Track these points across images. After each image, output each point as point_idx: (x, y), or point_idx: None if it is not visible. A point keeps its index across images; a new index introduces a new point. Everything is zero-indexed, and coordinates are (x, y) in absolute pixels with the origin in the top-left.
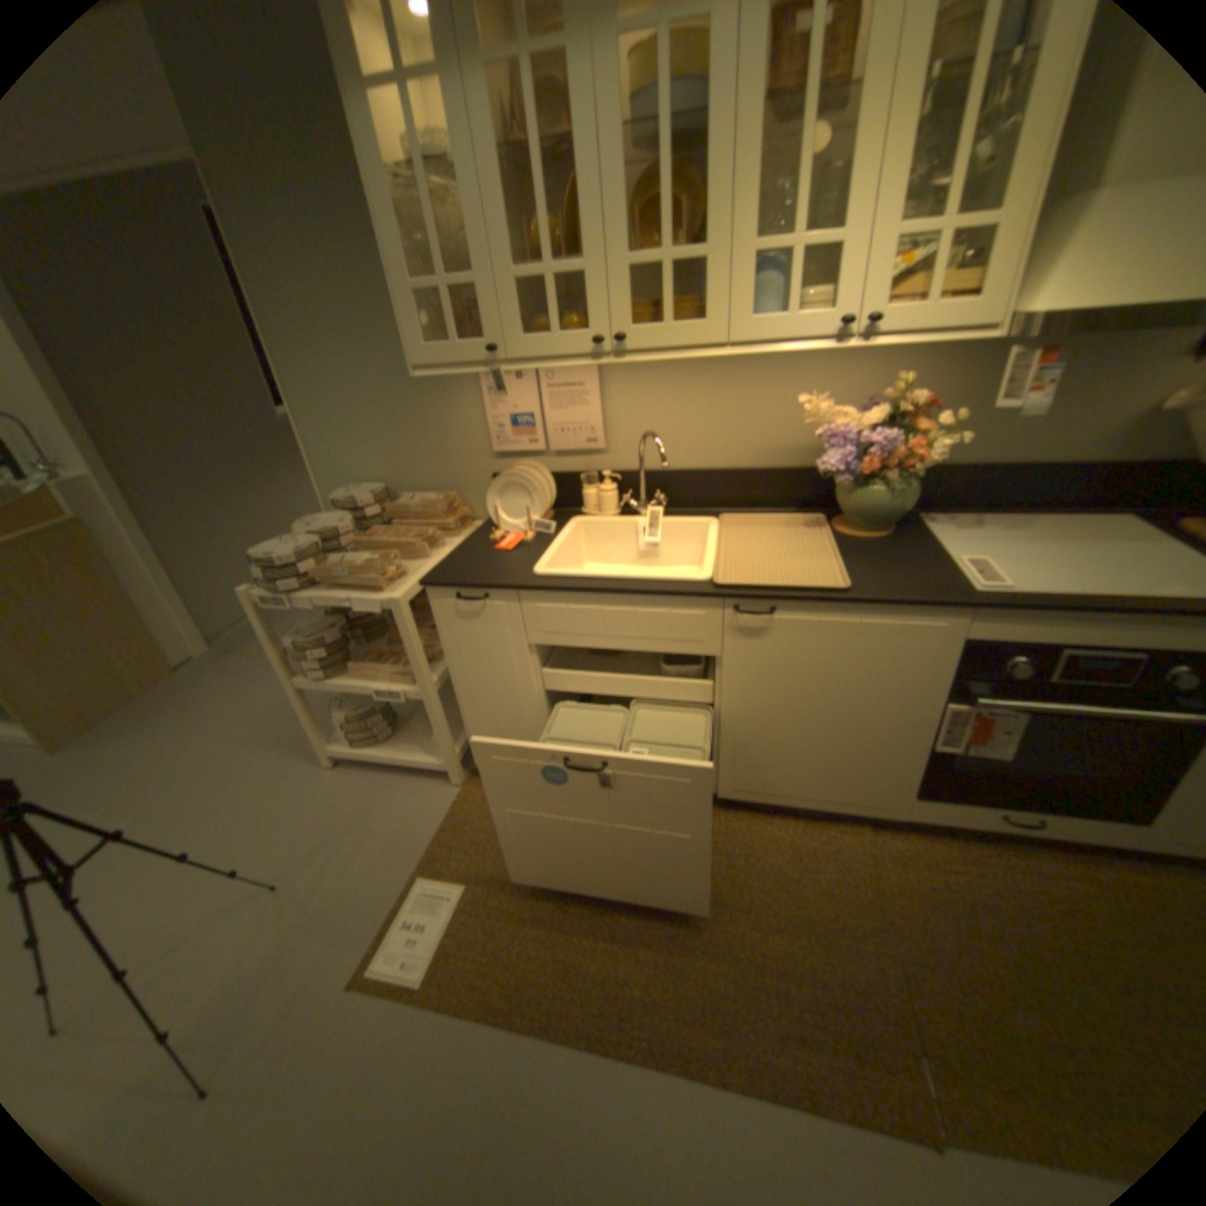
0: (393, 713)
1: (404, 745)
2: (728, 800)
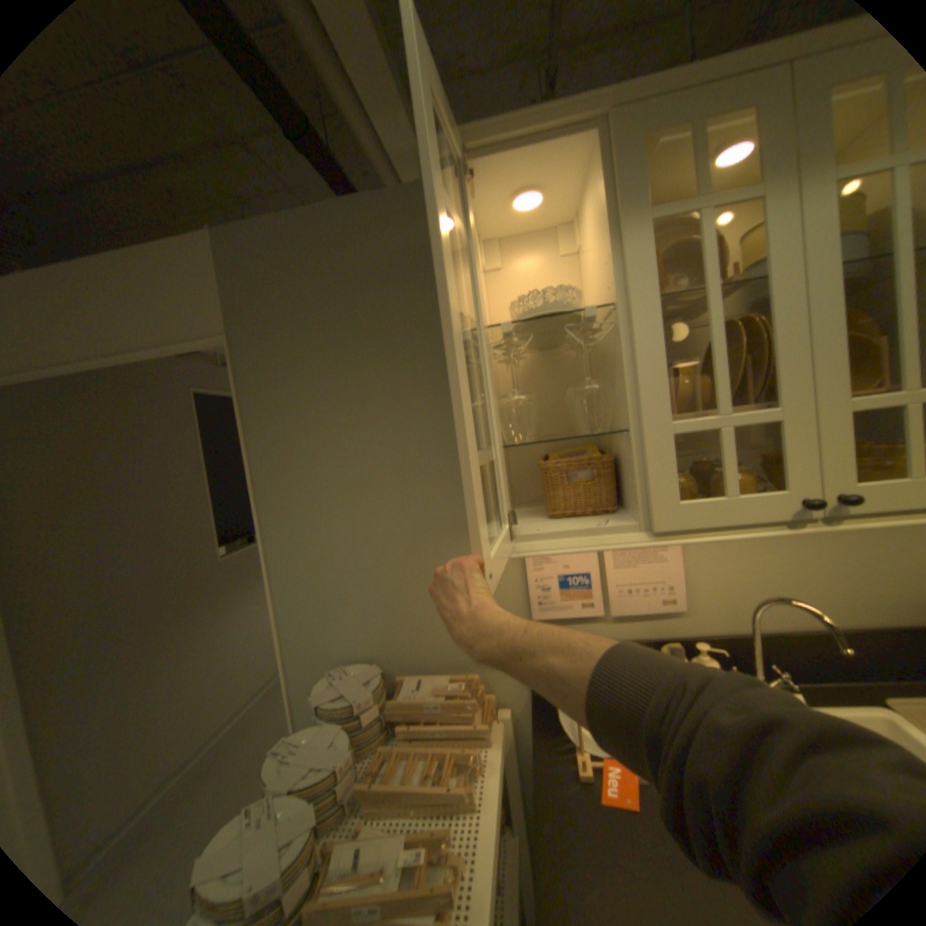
0: None
1: None
2: None
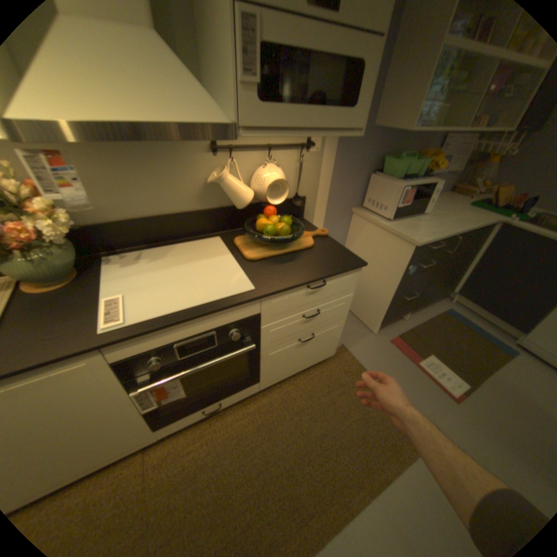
0: None
1: None
2: None
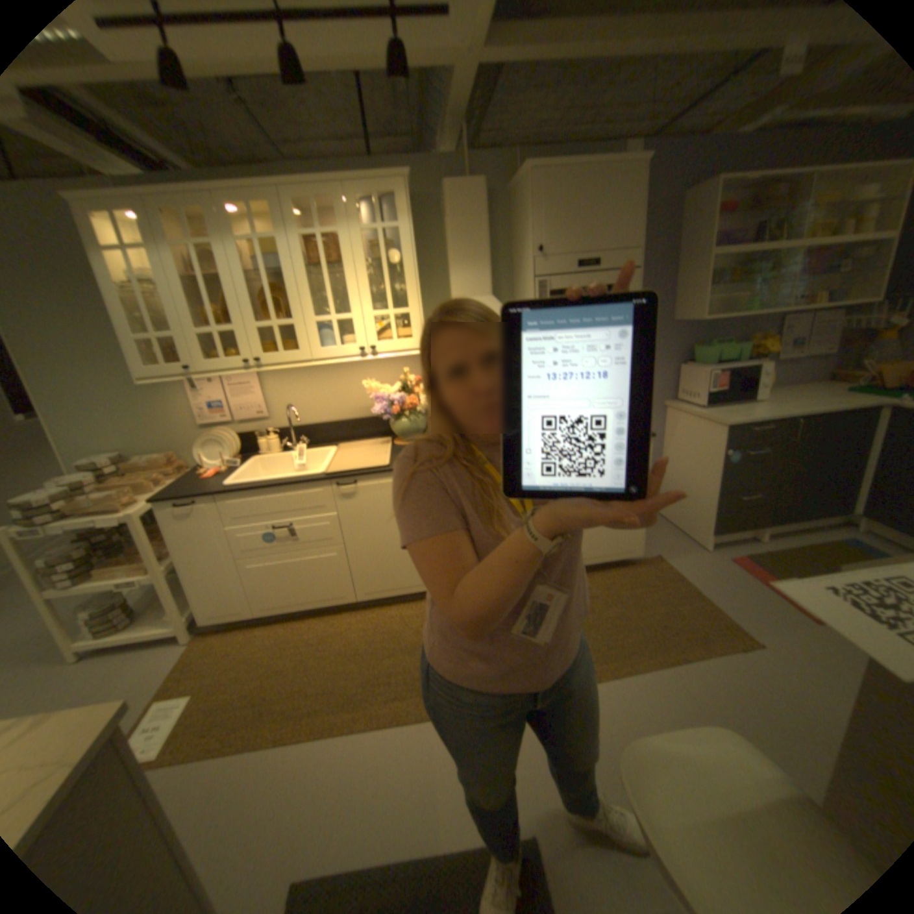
0: (129, 608)
1: (140, 627)
2: (363, 600)
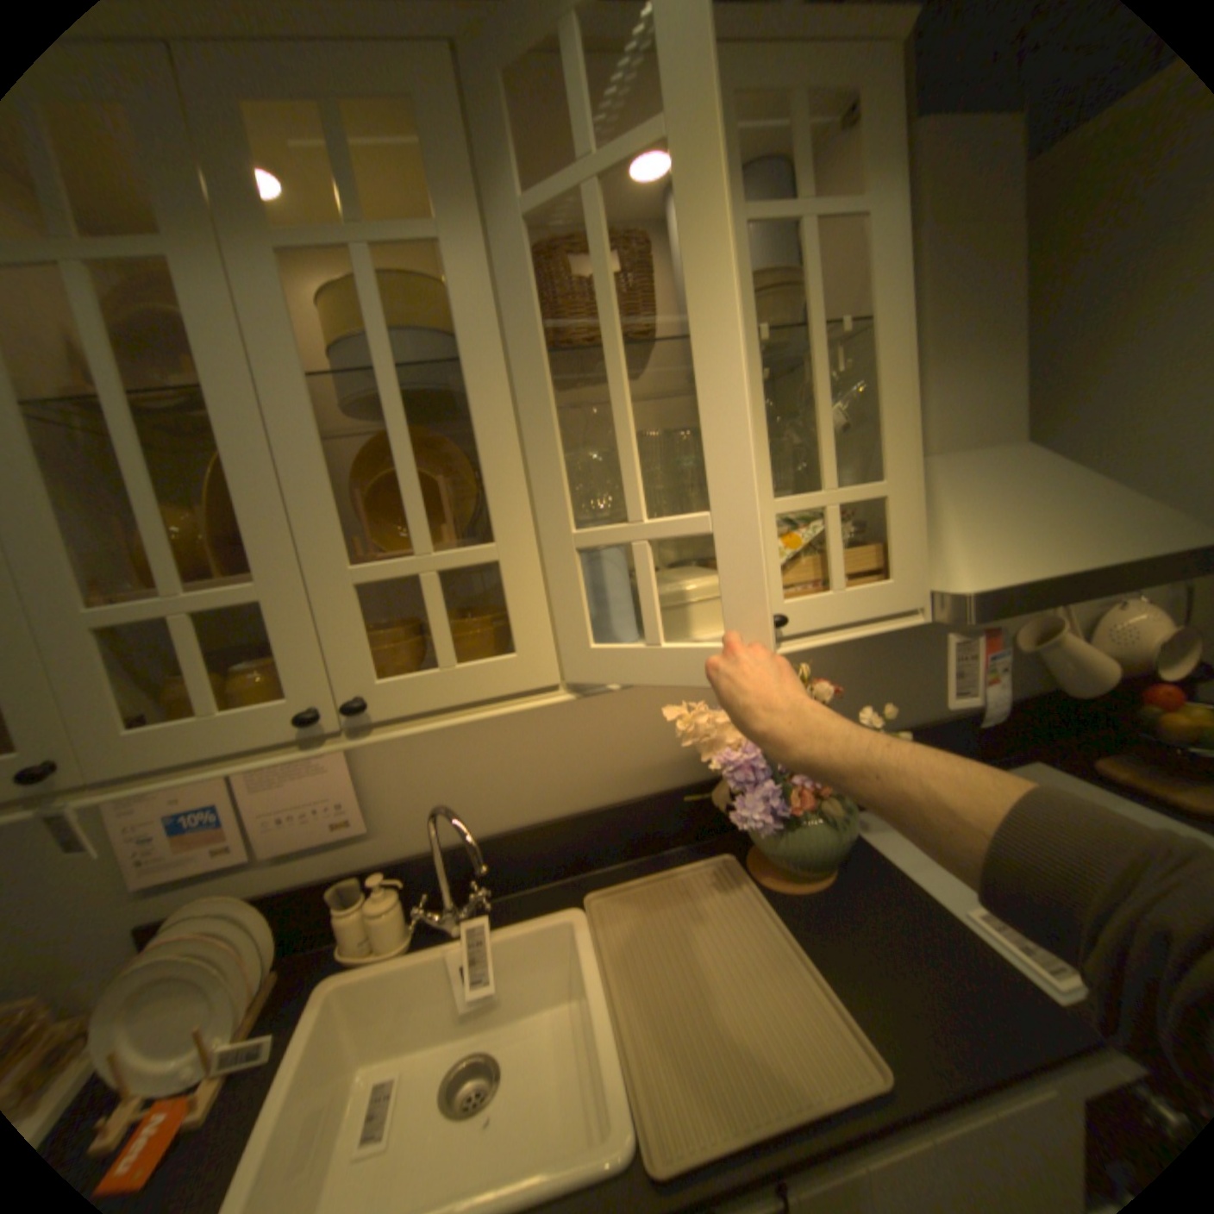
0: None
1: None
2: None
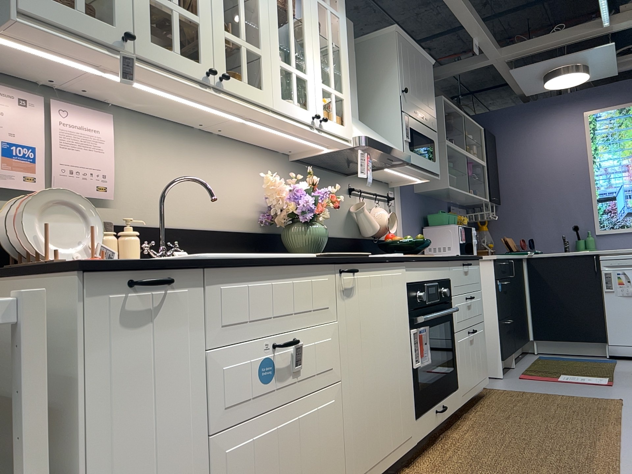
0: None
1: None
2: None
